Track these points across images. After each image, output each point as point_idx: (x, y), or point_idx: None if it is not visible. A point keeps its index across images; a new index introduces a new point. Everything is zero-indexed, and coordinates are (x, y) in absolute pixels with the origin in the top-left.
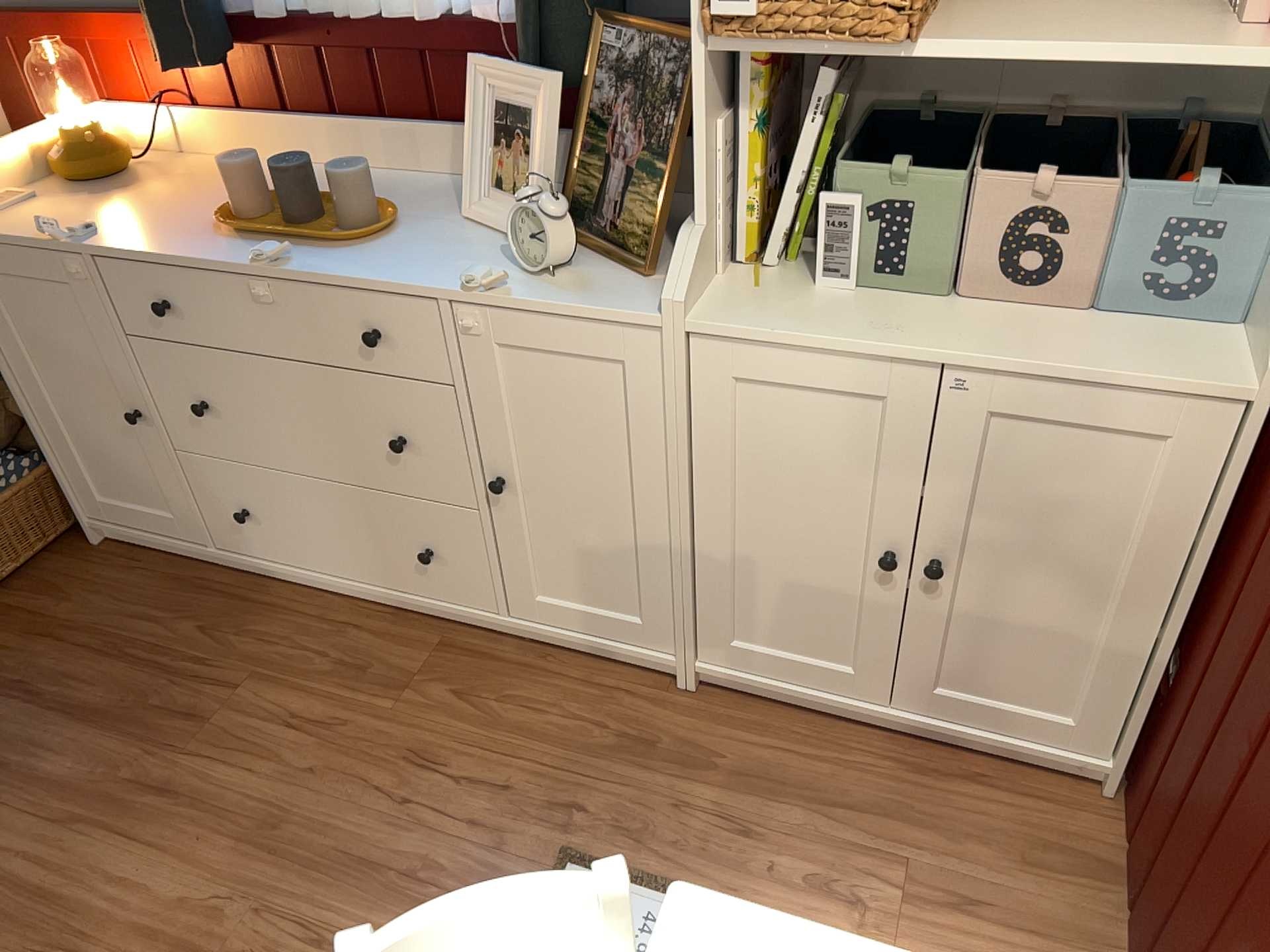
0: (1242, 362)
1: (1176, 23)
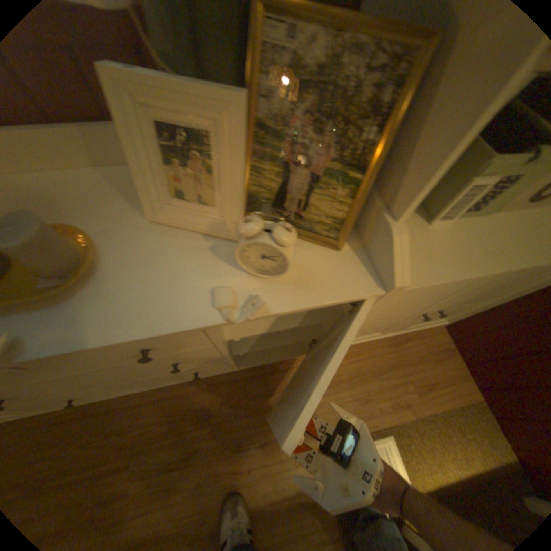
0: None
1: None
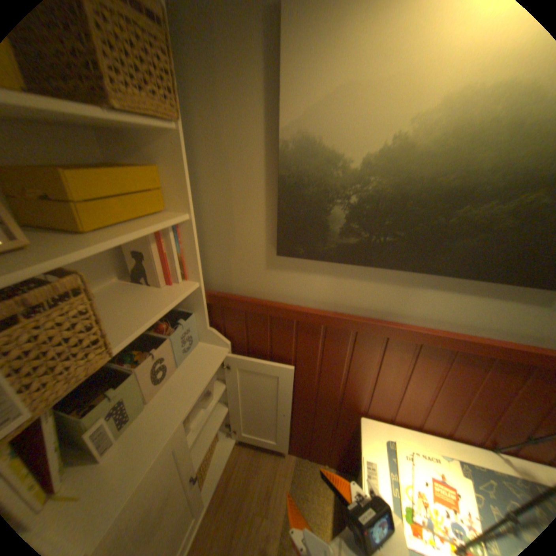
0: (218, 345)
1: (137, 291)
